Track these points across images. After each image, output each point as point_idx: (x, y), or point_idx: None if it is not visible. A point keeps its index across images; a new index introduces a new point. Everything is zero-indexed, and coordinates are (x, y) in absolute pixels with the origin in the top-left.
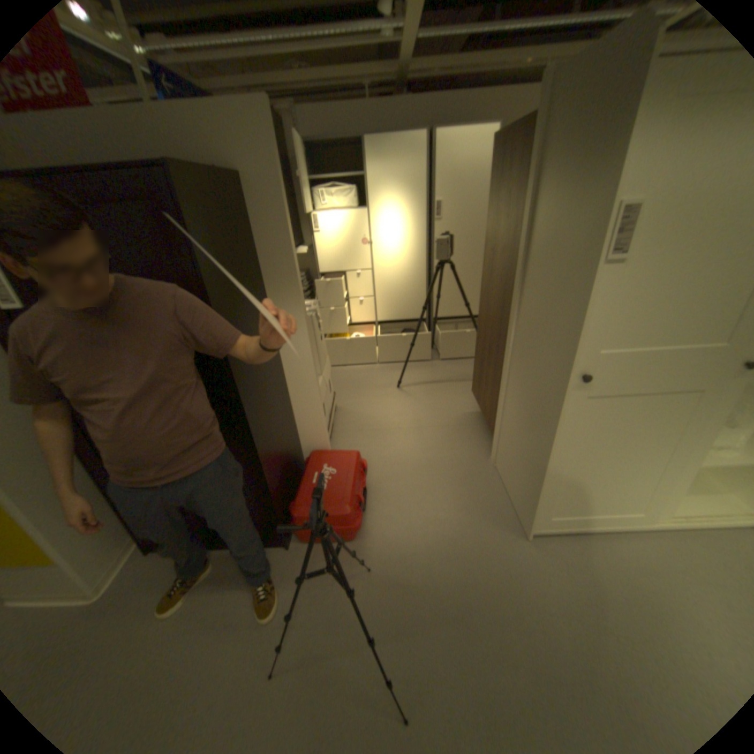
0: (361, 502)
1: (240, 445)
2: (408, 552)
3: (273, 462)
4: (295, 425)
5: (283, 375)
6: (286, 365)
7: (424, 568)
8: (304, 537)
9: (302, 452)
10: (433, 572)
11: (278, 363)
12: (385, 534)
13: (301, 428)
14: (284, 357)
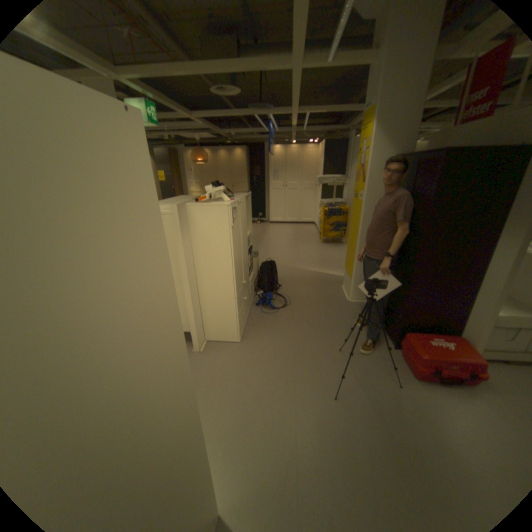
0: (445, 375)
1: (409, 279)
2: (429, 415)
3: (420, 304)
4: (469, 315)
5: (482, 279)
6: (490, 274)
7: (421, 424)
8: (404, 351)
9: (463, 336)
10: (422, 431)
11: (480, 267)
12: (435, 401)
13: (472, 321)
14: (492, 268)
